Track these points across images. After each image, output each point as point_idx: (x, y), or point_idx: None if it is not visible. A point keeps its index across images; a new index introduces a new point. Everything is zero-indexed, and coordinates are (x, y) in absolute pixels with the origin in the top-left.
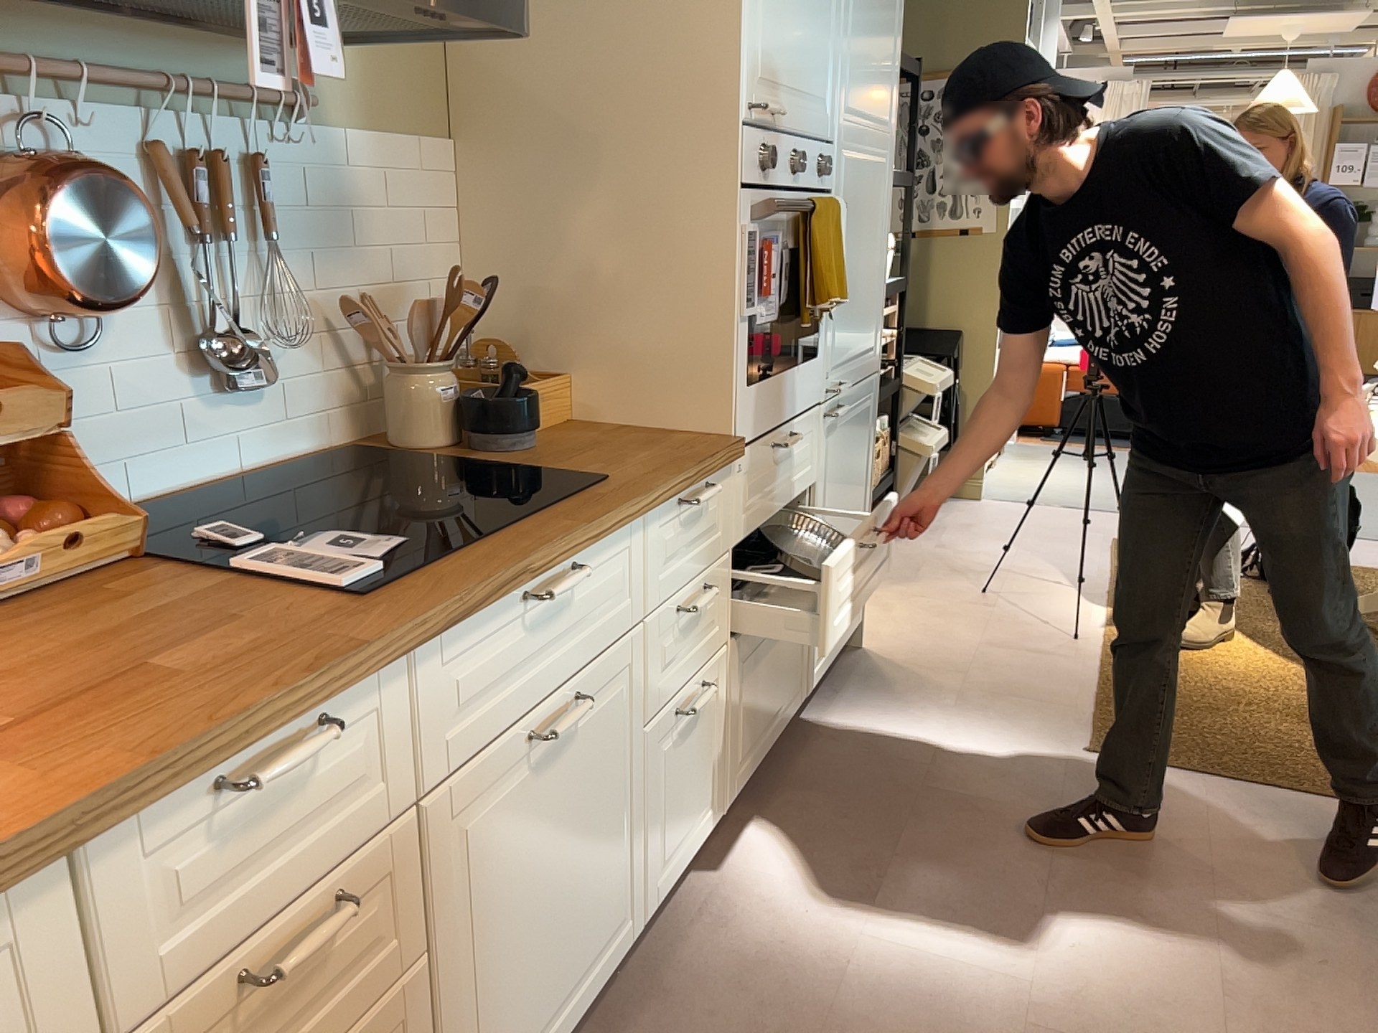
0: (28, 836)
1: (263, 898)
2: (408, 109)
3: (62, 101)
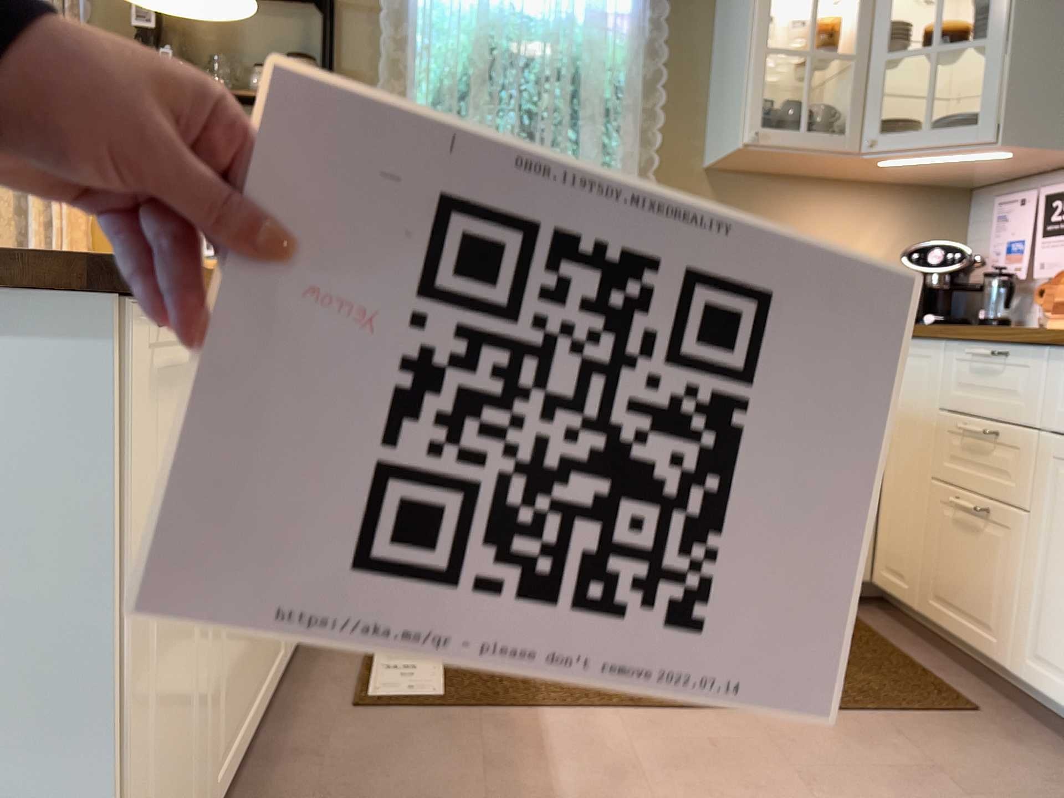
0: (938, 329)
1: (982, 407)
2: None
3: None
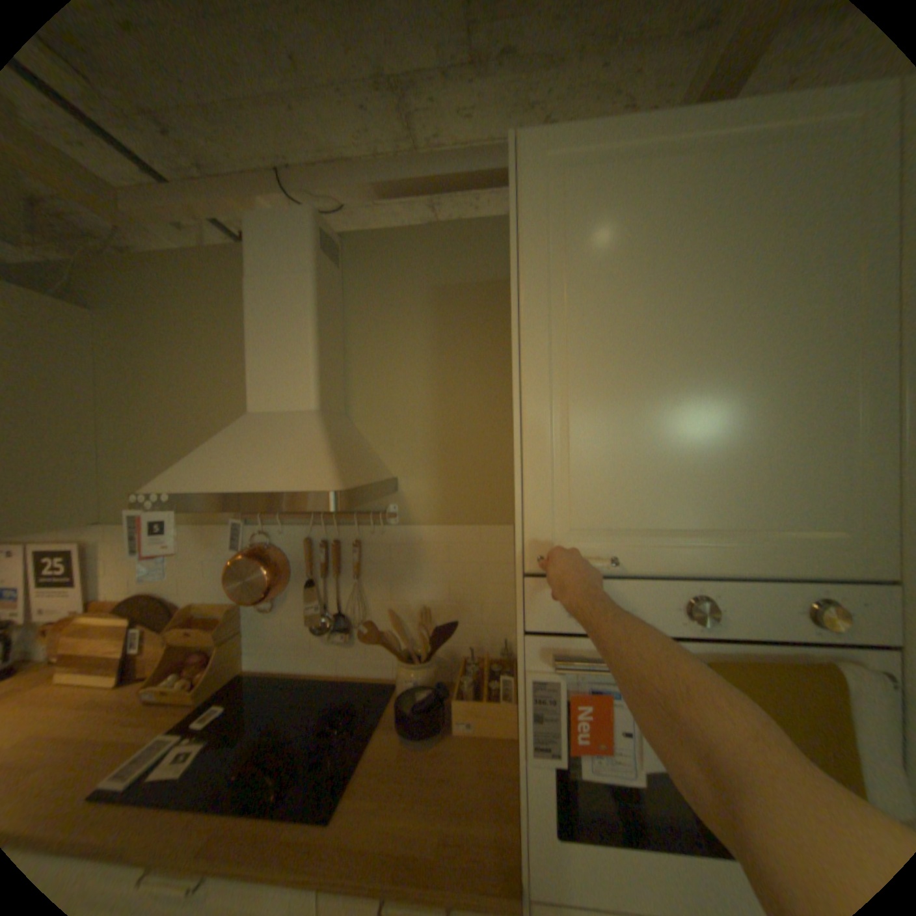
0: None
1: None
2: (473, 509)
3: (277, 525)
